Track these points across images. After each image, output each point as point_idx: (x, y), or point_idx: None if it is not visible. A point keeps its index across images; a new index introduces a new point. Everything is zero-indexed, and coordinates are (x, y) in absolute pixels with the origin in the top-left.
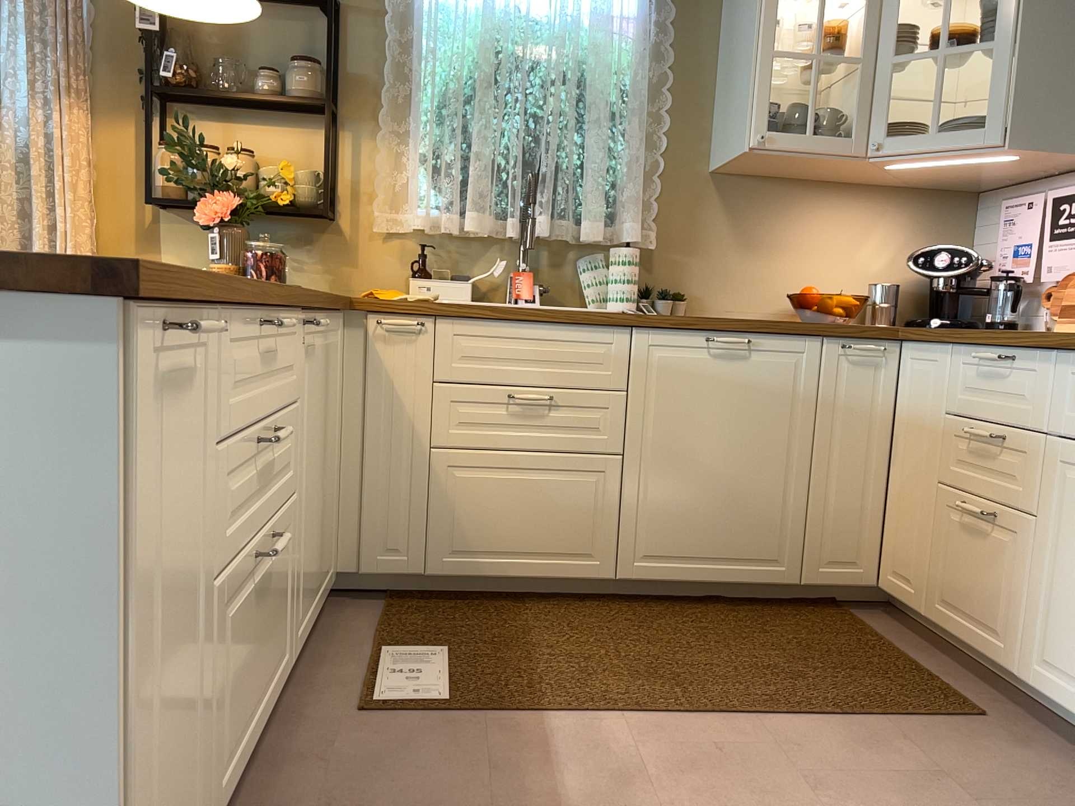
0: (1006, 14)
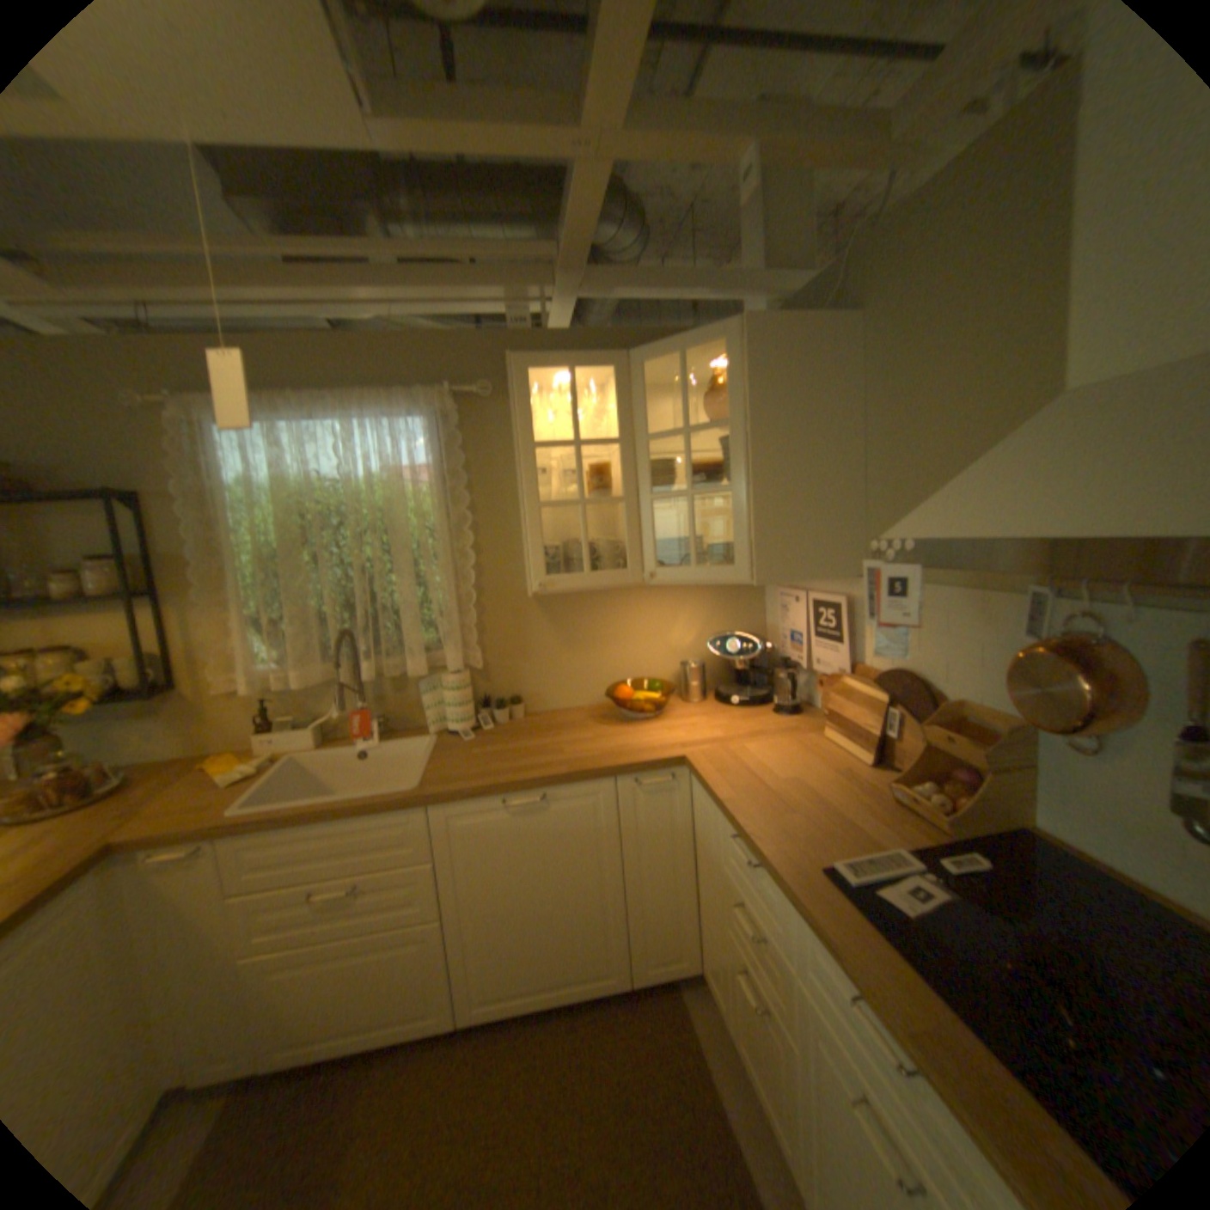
0: (737, 461)
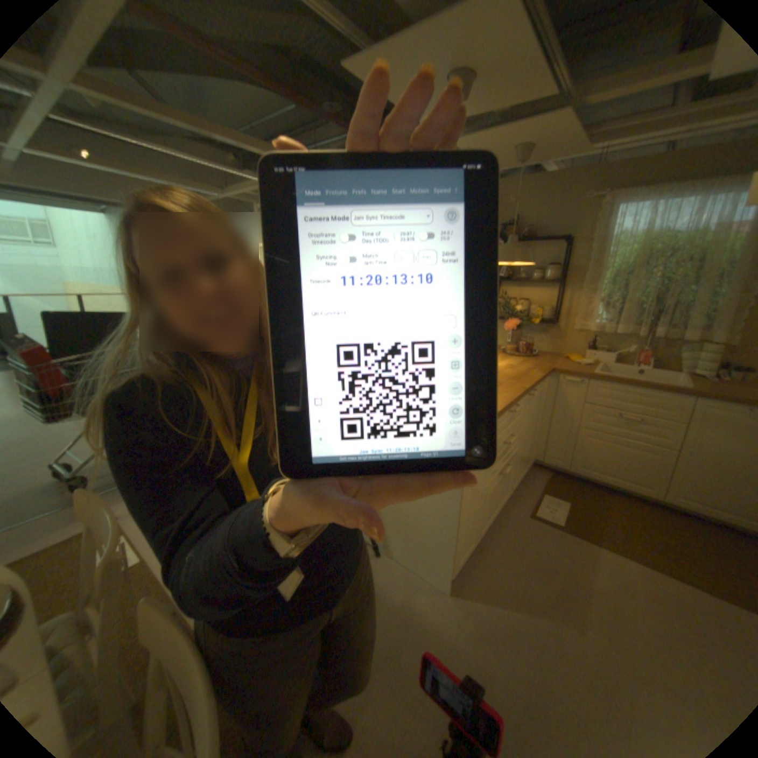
0: None
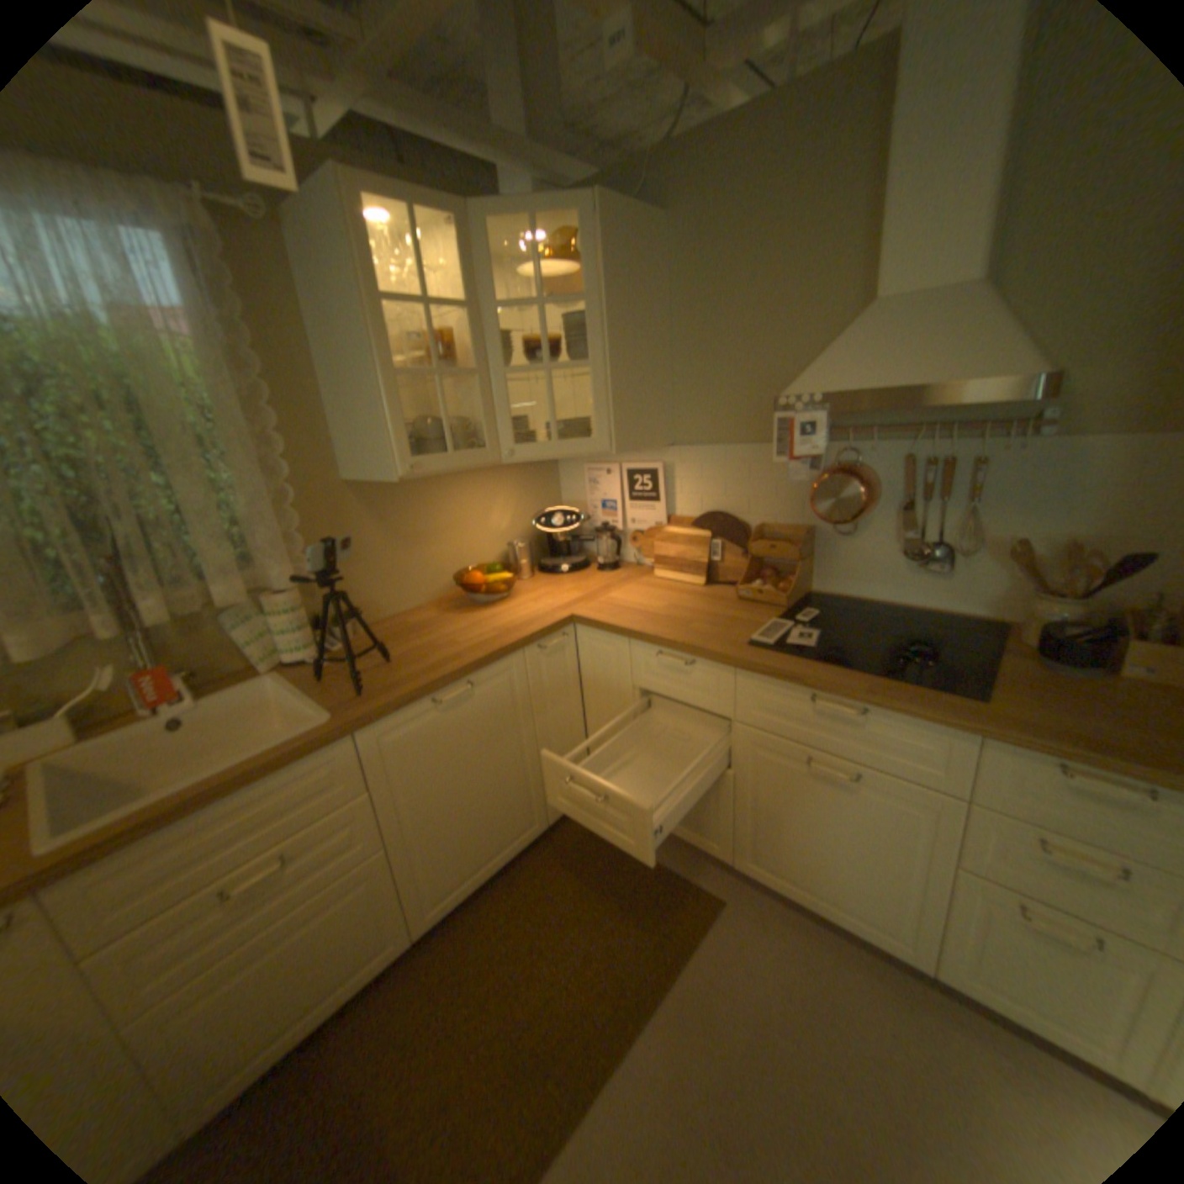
0: (594, 336)
